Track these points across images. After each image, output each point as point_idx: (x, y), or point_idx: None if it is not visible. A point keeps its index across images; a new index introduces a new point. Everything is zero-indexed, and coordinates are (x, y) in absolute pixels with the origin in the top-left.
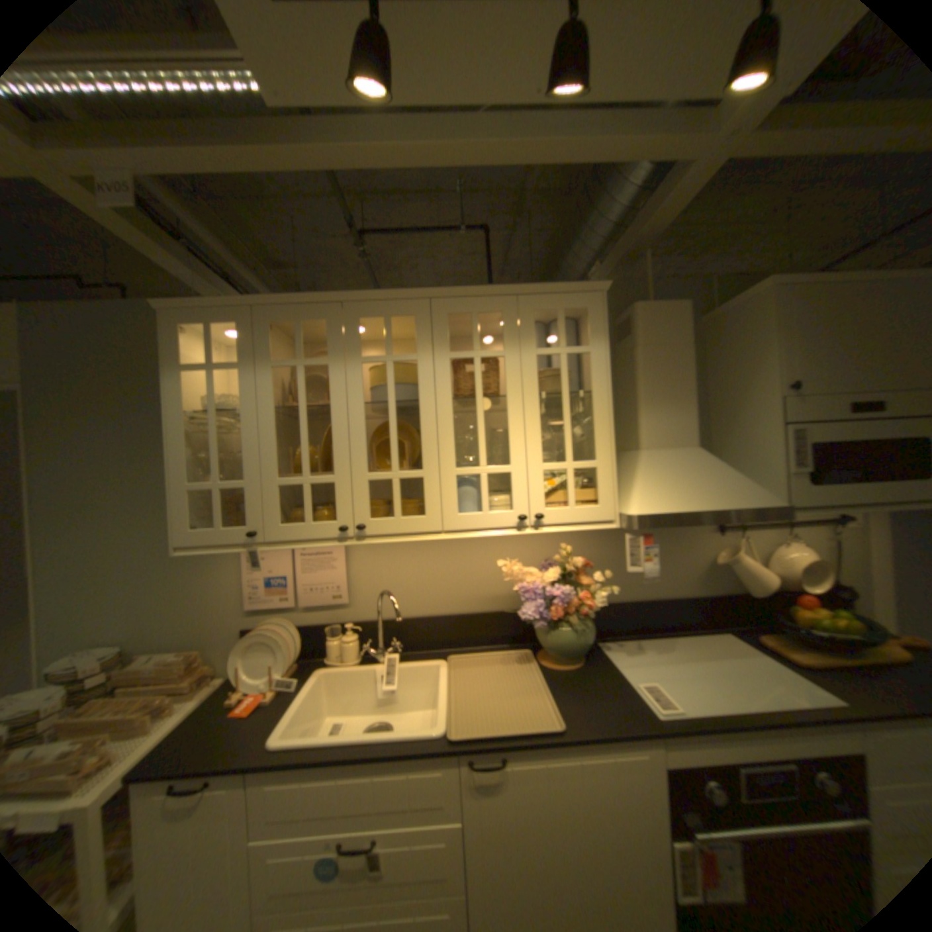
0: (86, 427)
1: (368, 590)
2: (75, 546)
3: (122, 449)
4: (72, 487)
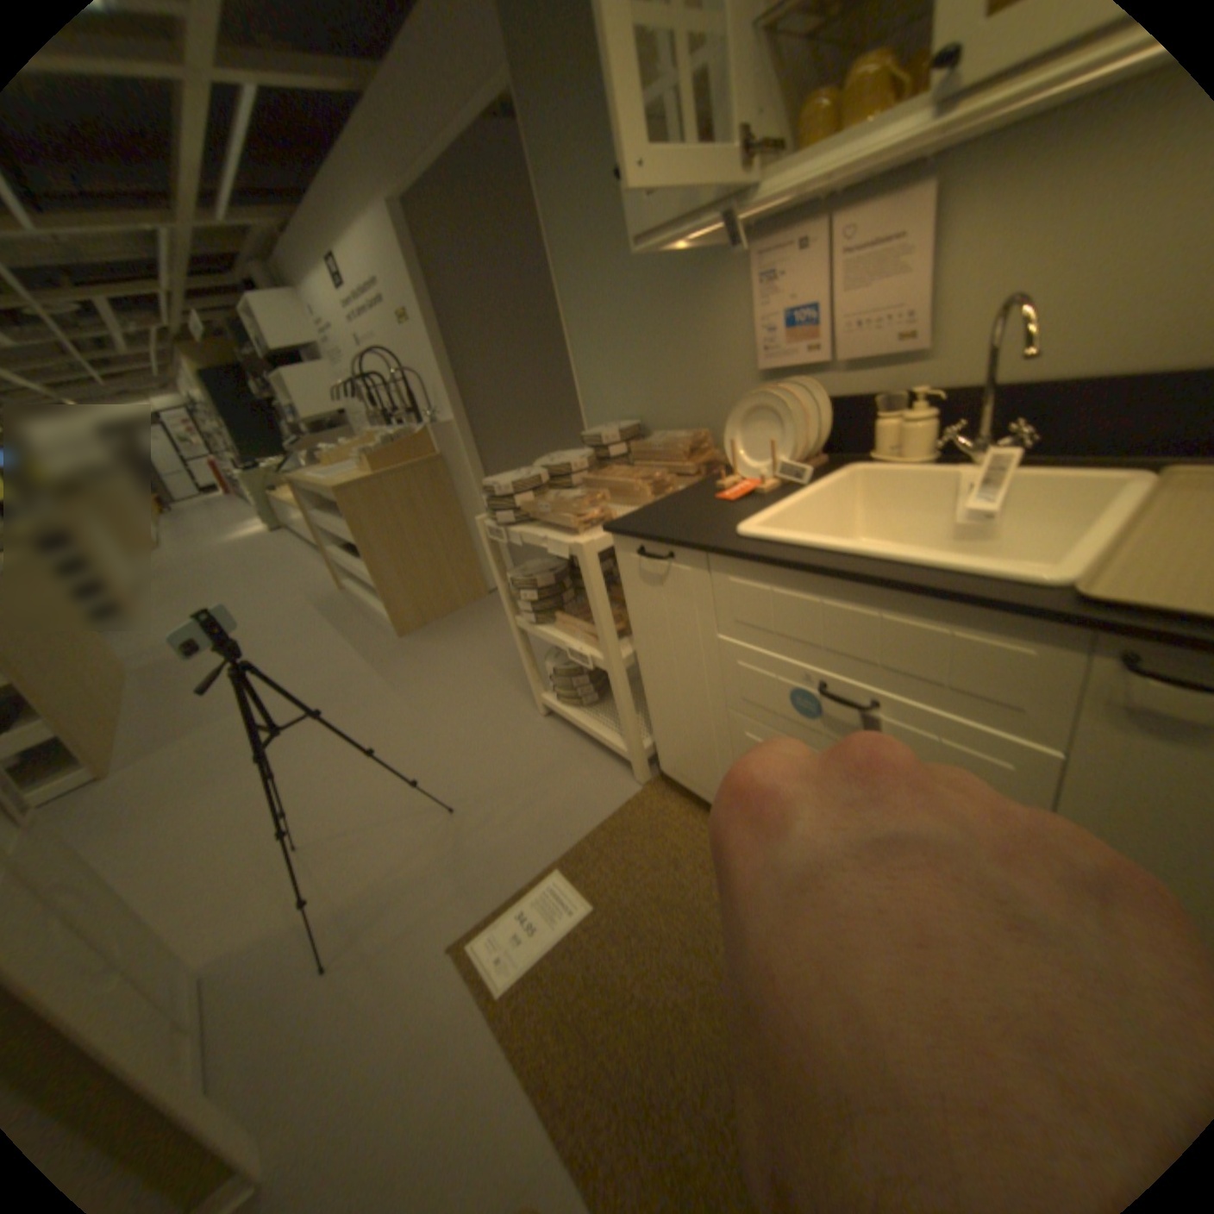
0: (569, 102)
1: (982, 322)
2: (590, 294)
3: (605, 123)
4: (574, 209)
